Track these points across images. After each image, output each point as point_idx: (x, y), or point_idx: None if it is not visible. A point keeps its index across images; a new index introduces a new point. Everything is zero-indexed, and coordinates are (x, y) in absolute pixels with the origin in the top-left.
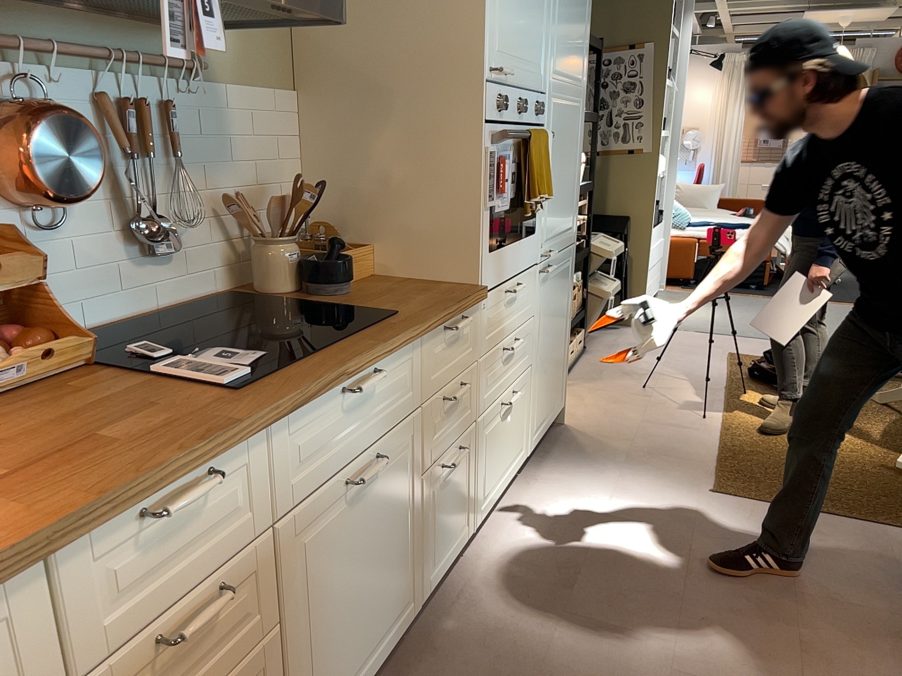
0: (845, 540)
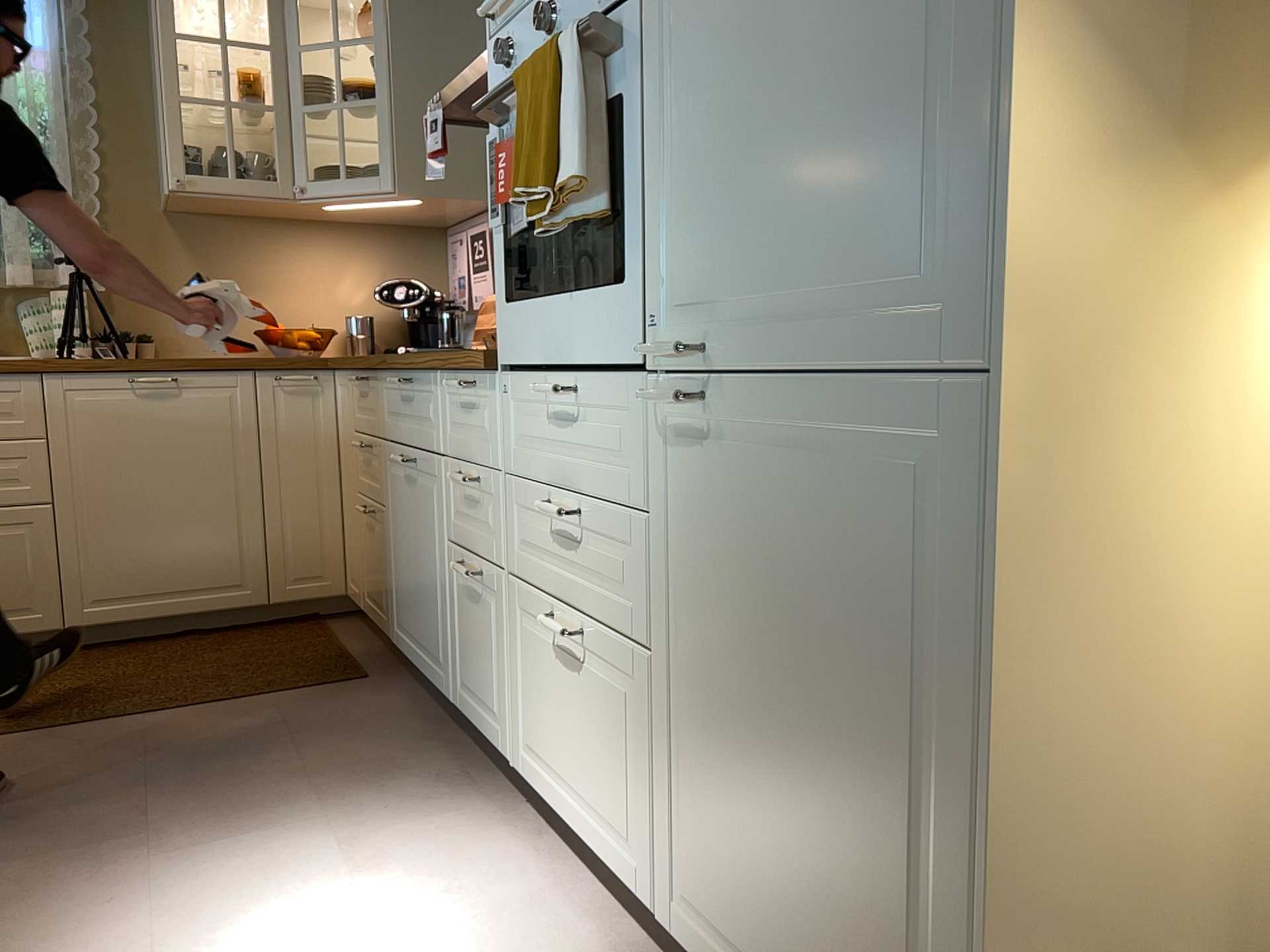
0: None
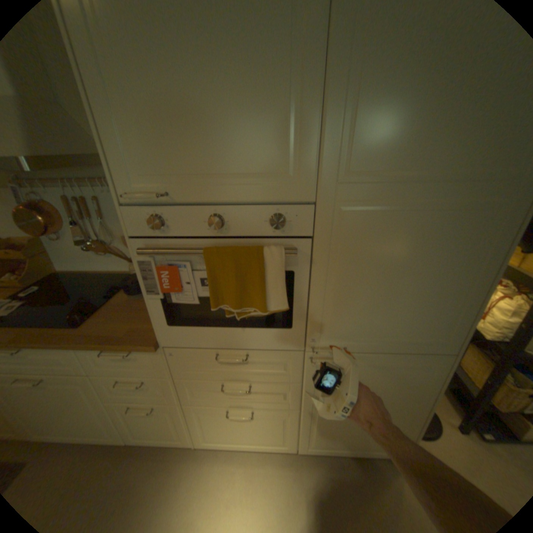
0: None
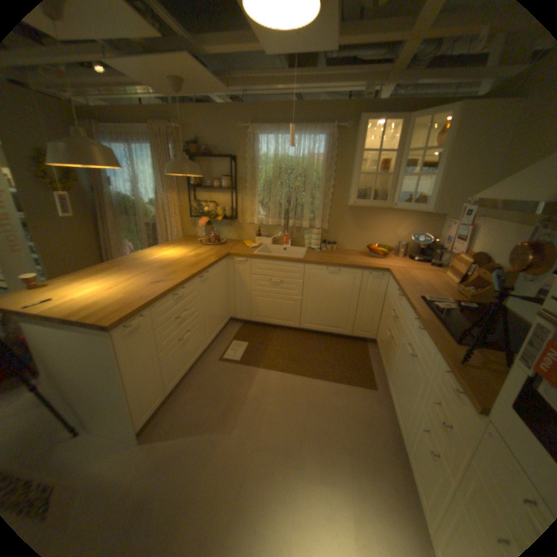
0: None
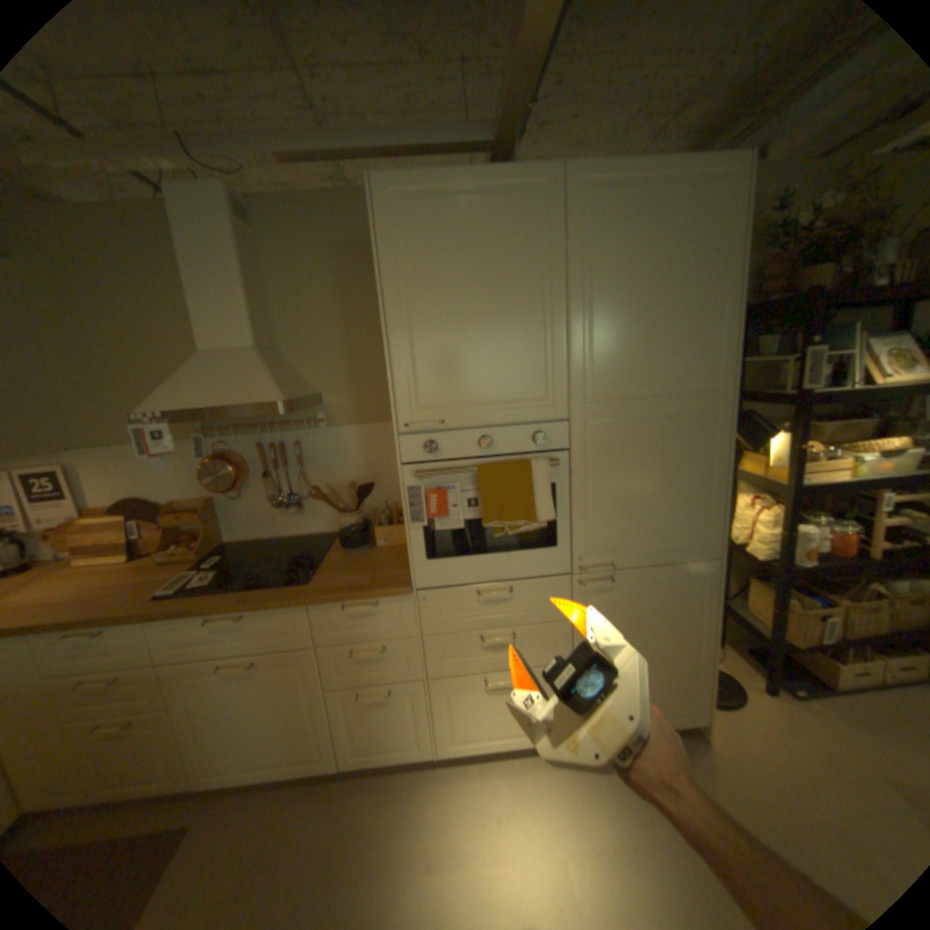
0: None
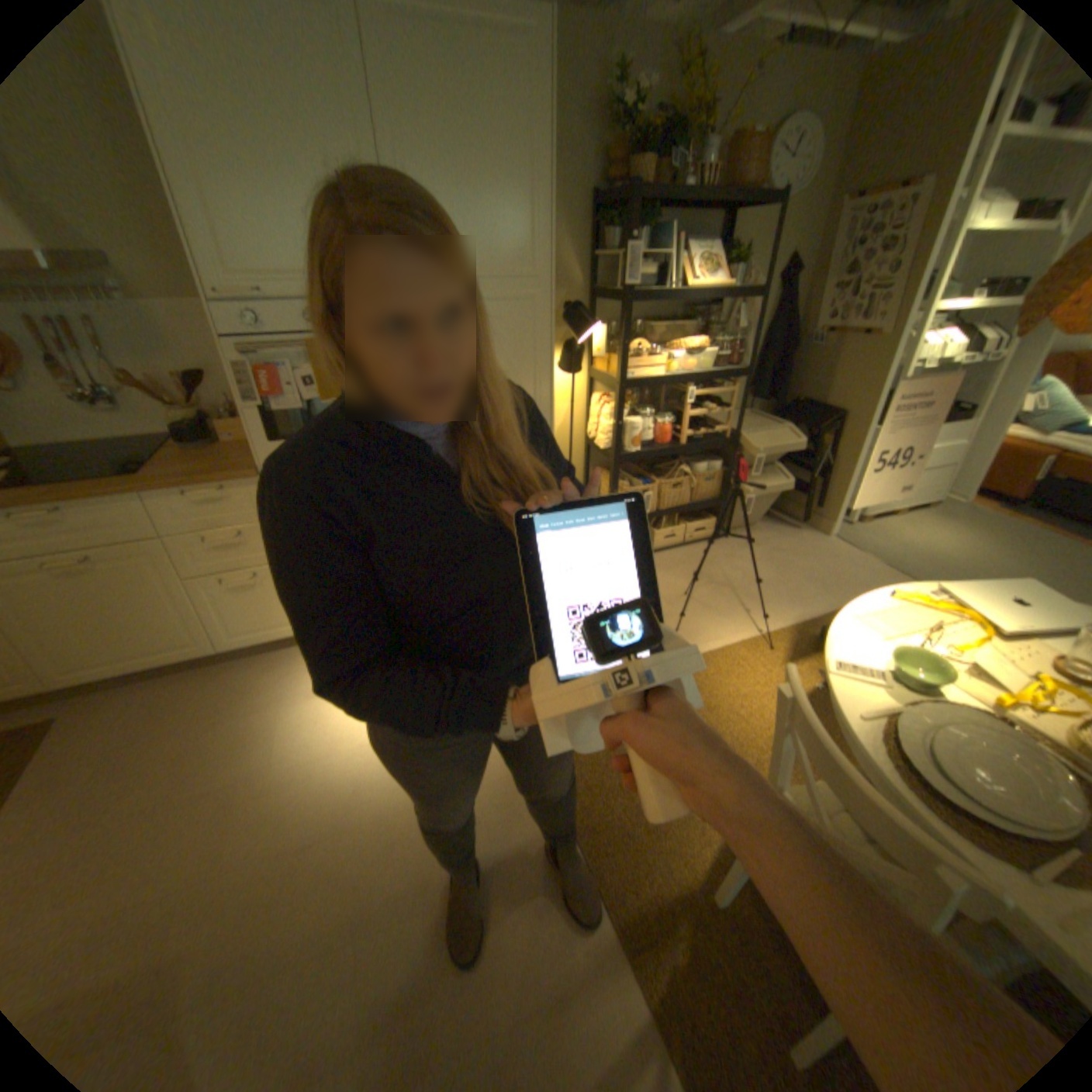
0: (518, 827)
